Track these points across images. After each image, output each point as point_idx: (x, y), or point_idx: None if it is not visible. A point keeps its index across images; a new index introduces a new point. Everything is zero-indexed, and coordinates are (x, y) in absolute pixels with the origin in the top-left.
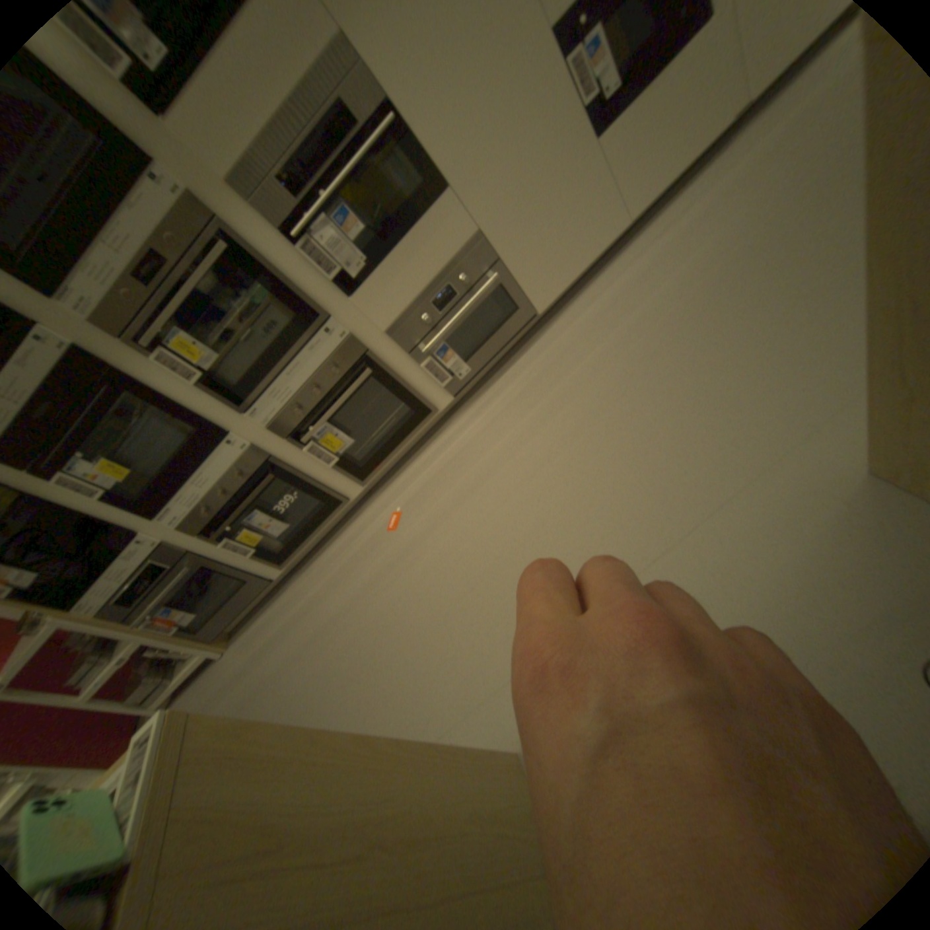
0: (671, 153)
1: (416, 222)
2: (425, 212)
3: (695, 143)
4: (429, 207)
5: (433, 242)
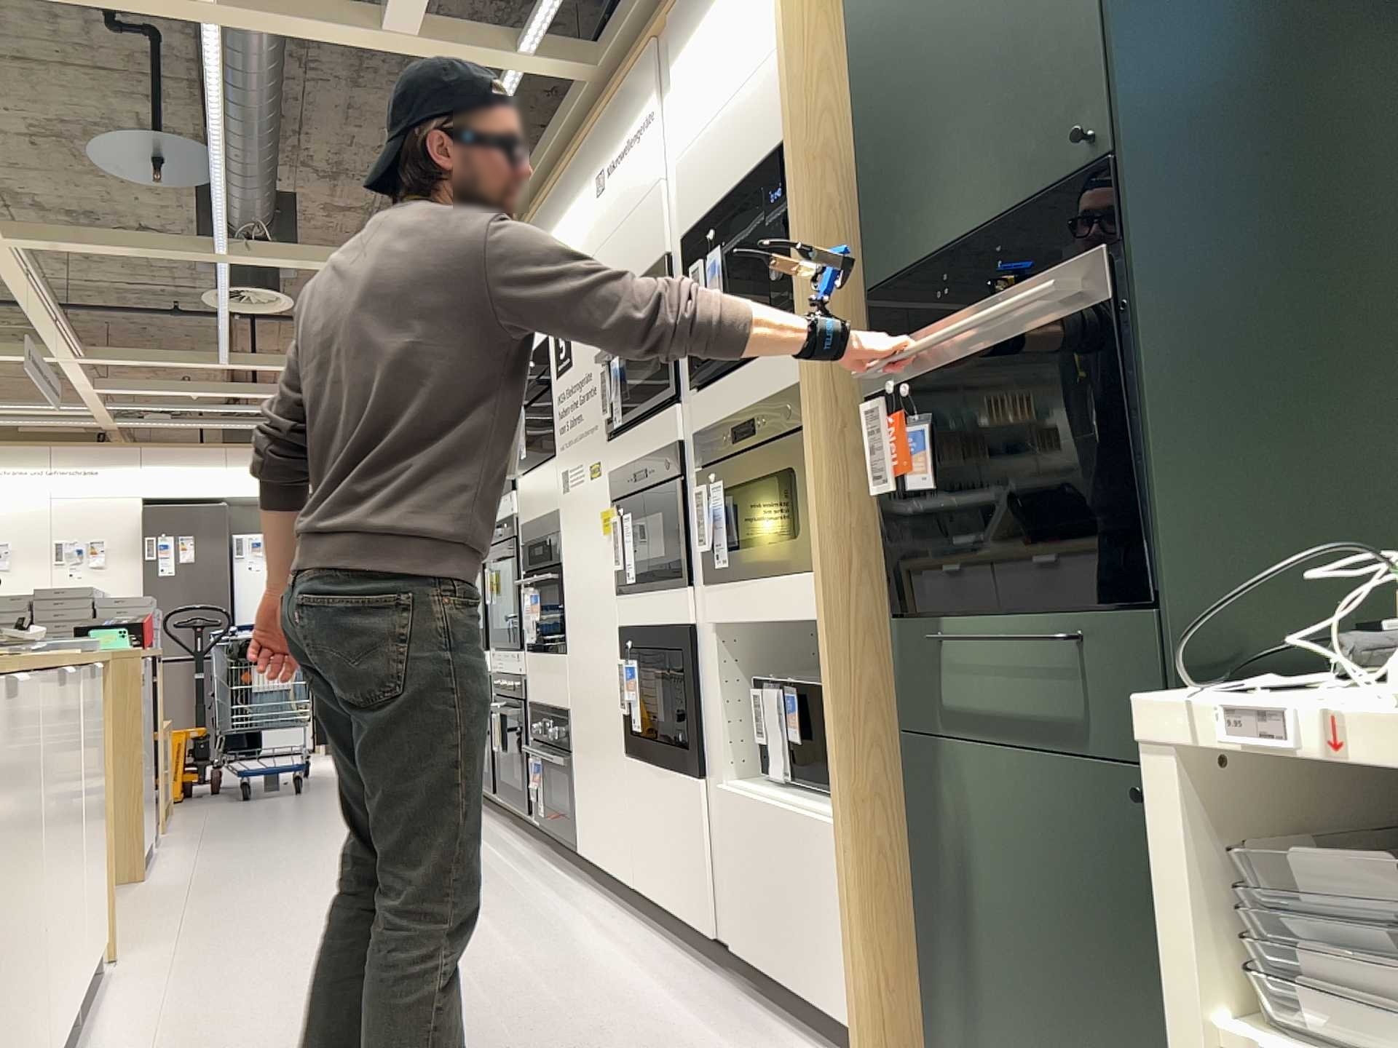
0: (664, 871)
1: (551, 653)
2: (555, 653)
3: (681, 899)
4: (557, 653)
5: (553, 680)
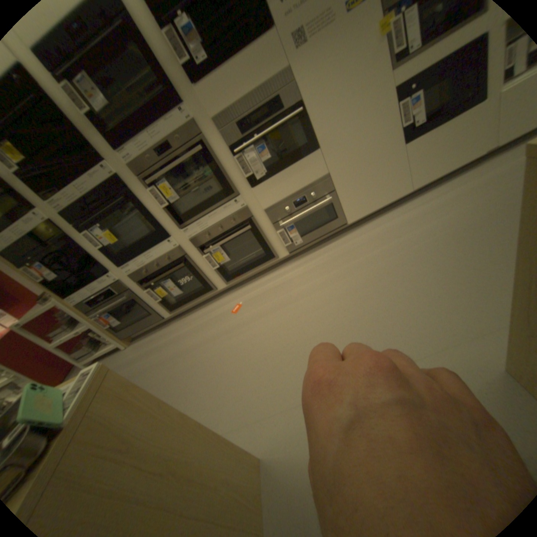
0: (444, 161)
1: (297, 160)
2: (302, 157)
3: (459, 159)
4: (305, 155)
5: (302, 172)
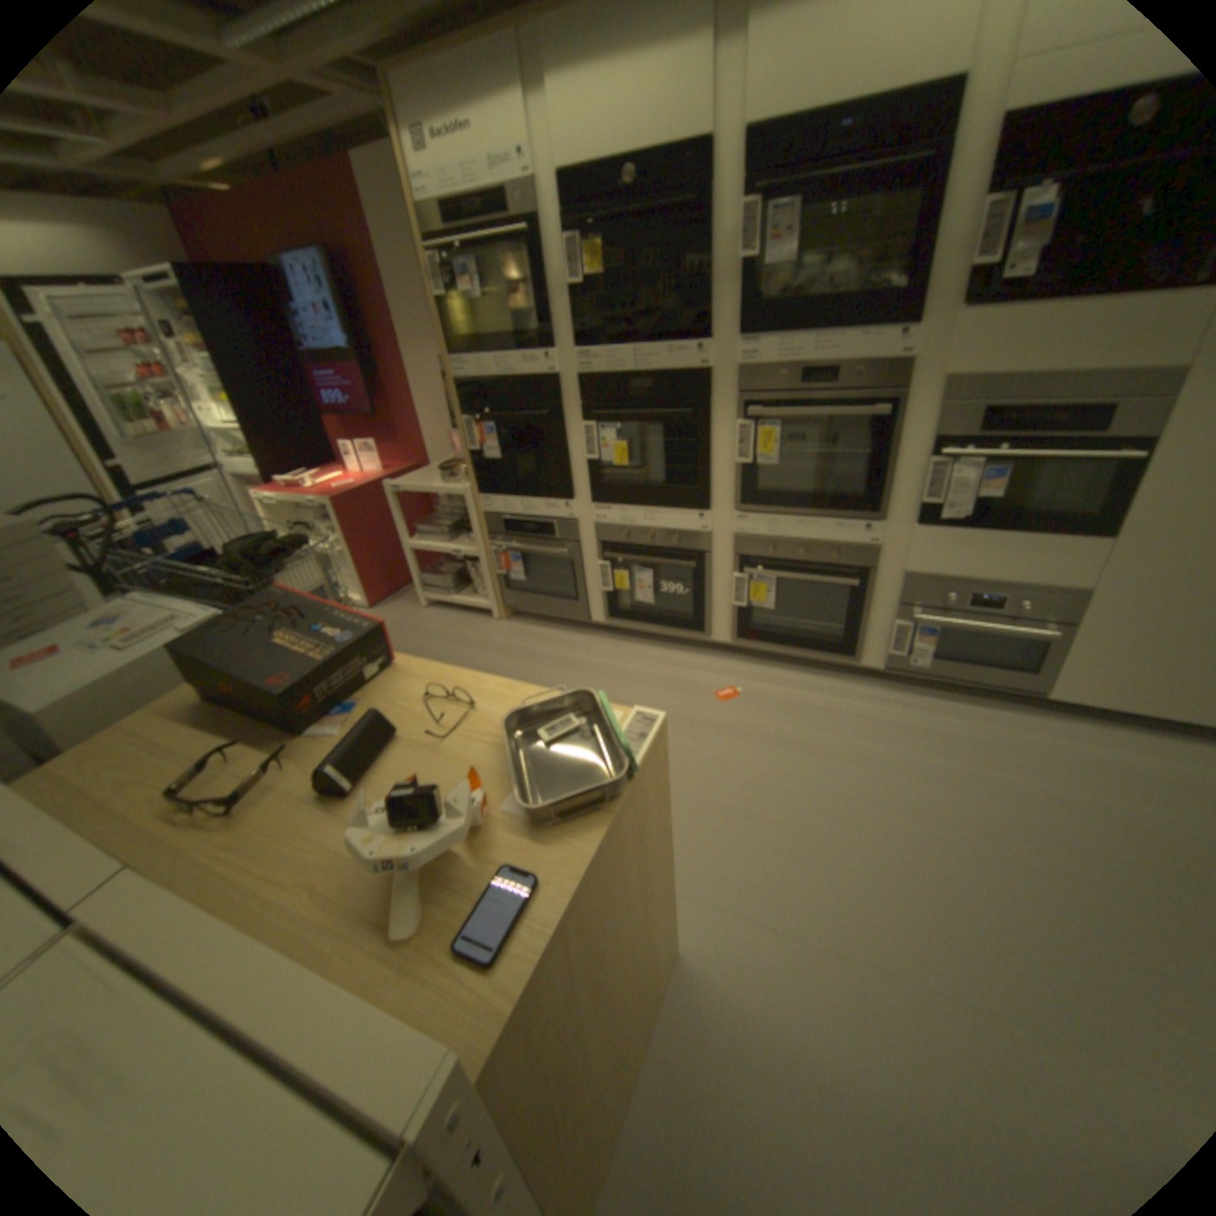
0: None
1: (1047, 531)
2: (1064, 532)
3: None
4: (1074, 533)
5: (1038, 557)
